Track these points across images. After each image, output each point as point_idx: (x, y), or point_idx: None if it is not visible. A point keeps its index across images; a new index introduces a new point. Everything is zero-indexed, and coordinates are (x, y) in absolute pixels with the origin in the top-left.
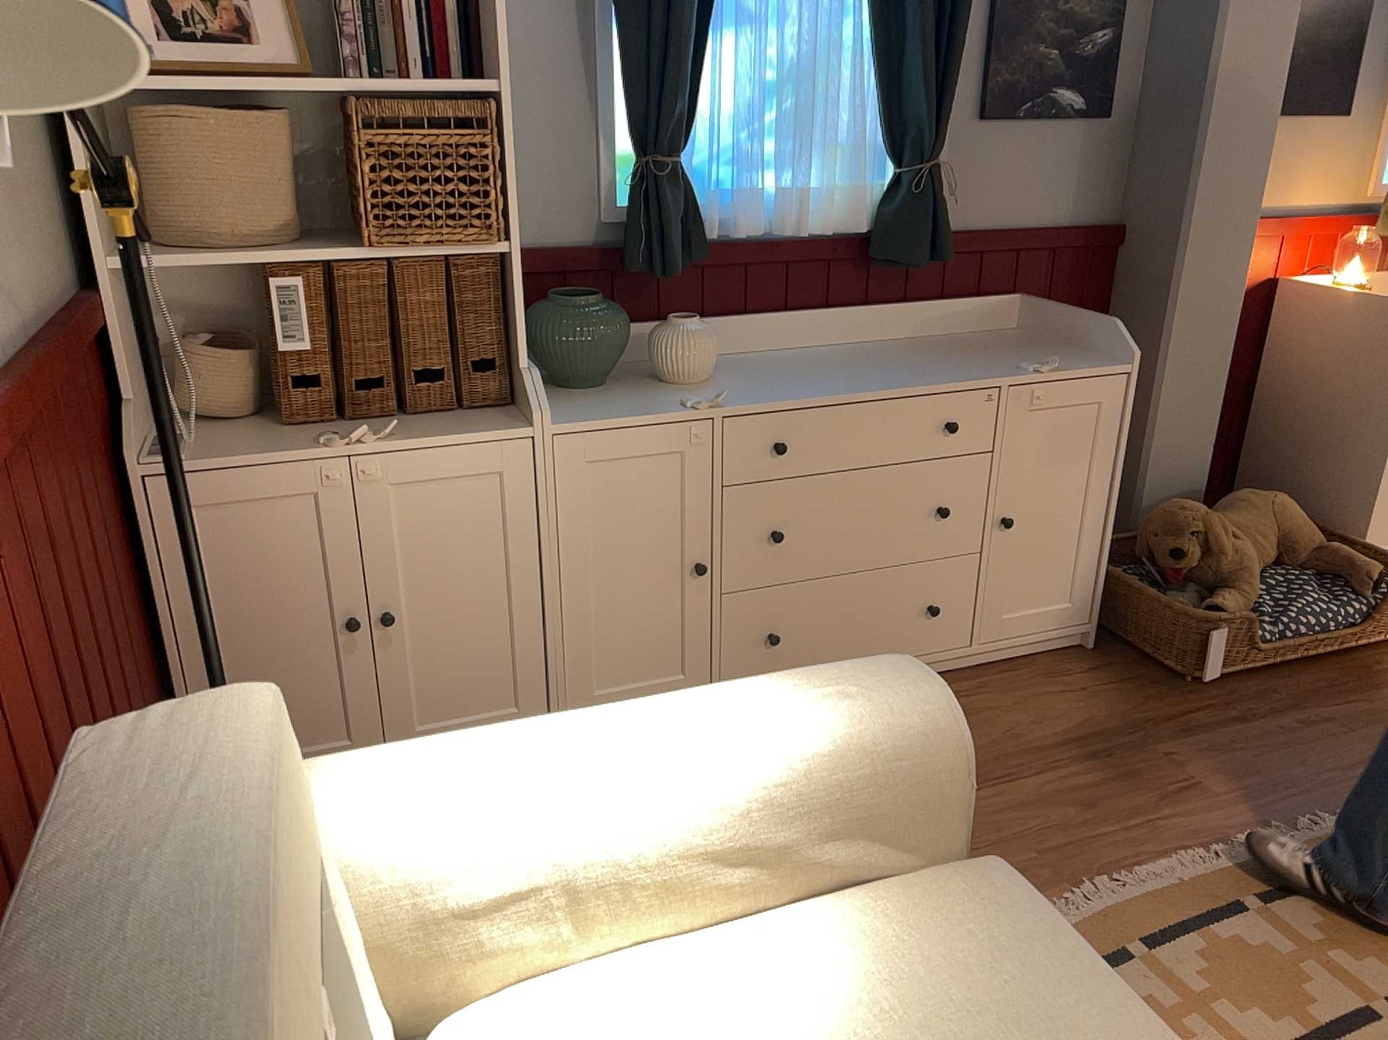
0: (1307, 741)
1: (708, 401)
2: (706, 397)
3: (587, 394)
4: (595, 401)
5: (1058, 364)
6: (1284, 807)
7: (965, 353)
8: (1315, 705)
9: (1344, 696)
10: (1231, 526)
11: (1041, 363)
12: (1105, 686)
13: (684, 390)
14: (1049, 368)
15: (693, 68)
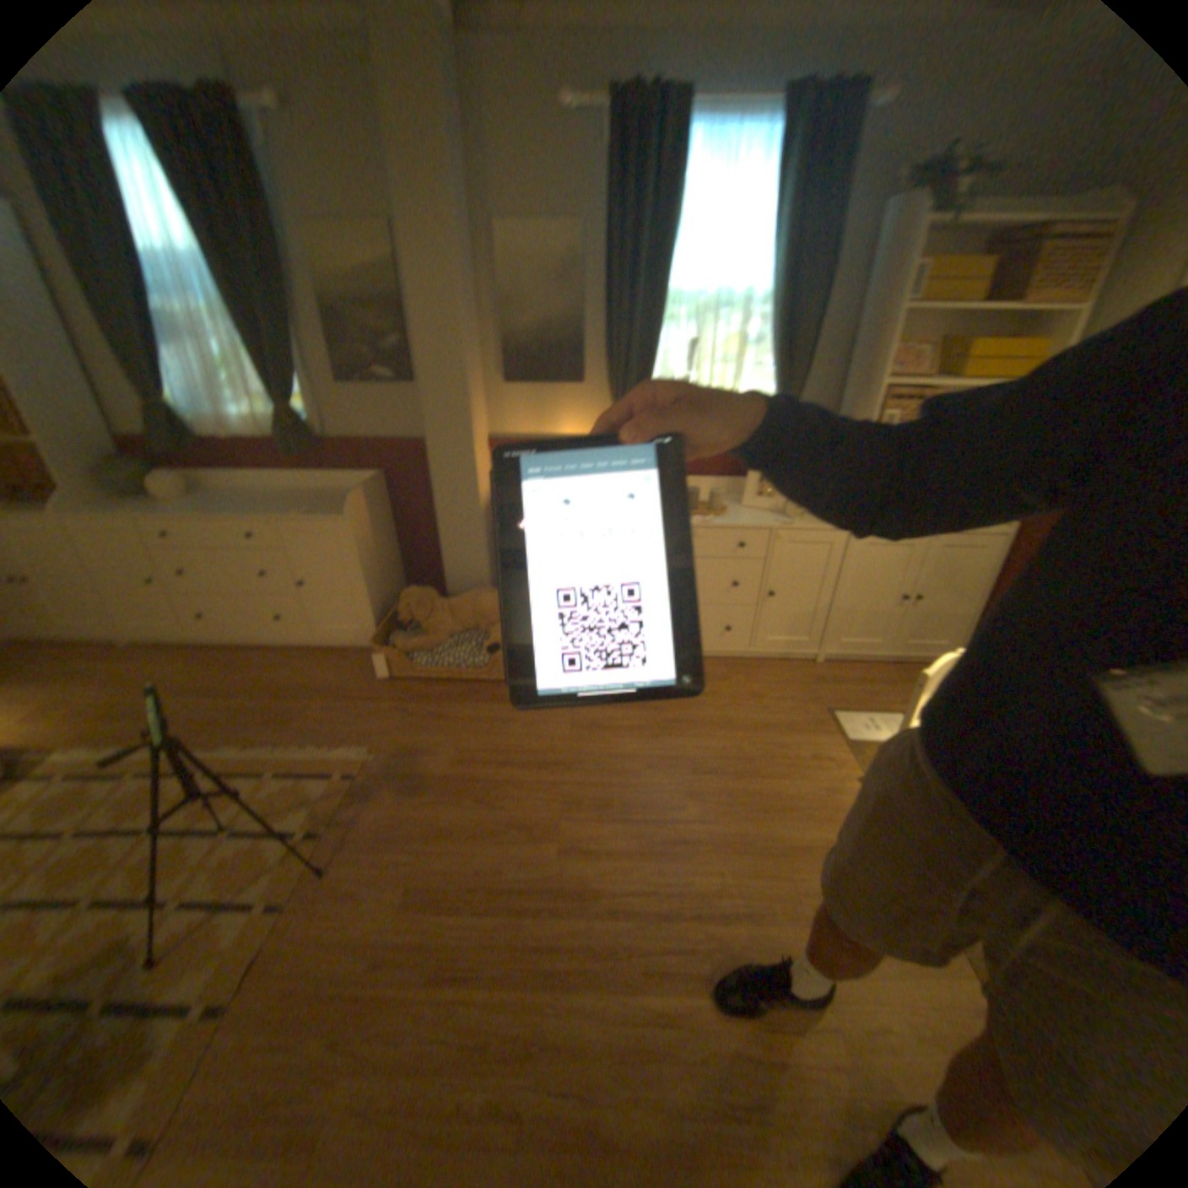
0: (374, 716)
1: (136, 509)
2: (130, 507)
3: (117, 500)
4: (109, 503)
5: (302, 511)
6: (301, 741)
7: (309, 499)
8: (415, 701)
9: (437, 701)
10: (449, 604)
11: (315, 508)
12: (349, 668)
13: (150, 503)
14: (295, 512)
15: (148, 358)
